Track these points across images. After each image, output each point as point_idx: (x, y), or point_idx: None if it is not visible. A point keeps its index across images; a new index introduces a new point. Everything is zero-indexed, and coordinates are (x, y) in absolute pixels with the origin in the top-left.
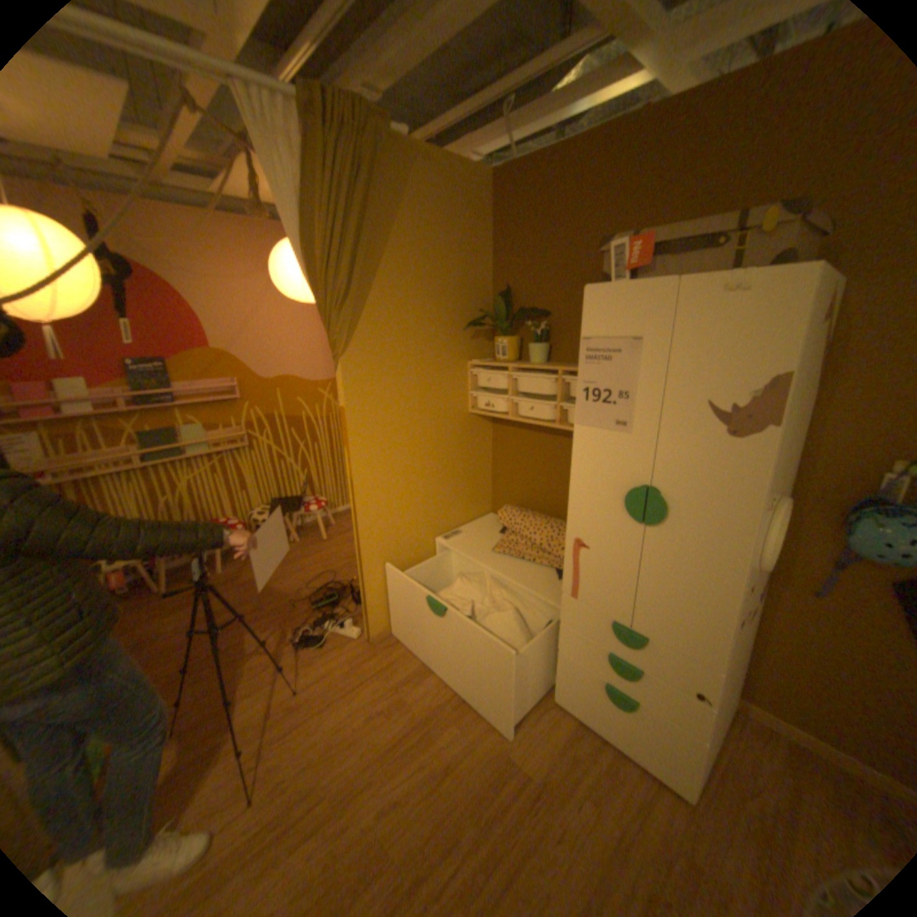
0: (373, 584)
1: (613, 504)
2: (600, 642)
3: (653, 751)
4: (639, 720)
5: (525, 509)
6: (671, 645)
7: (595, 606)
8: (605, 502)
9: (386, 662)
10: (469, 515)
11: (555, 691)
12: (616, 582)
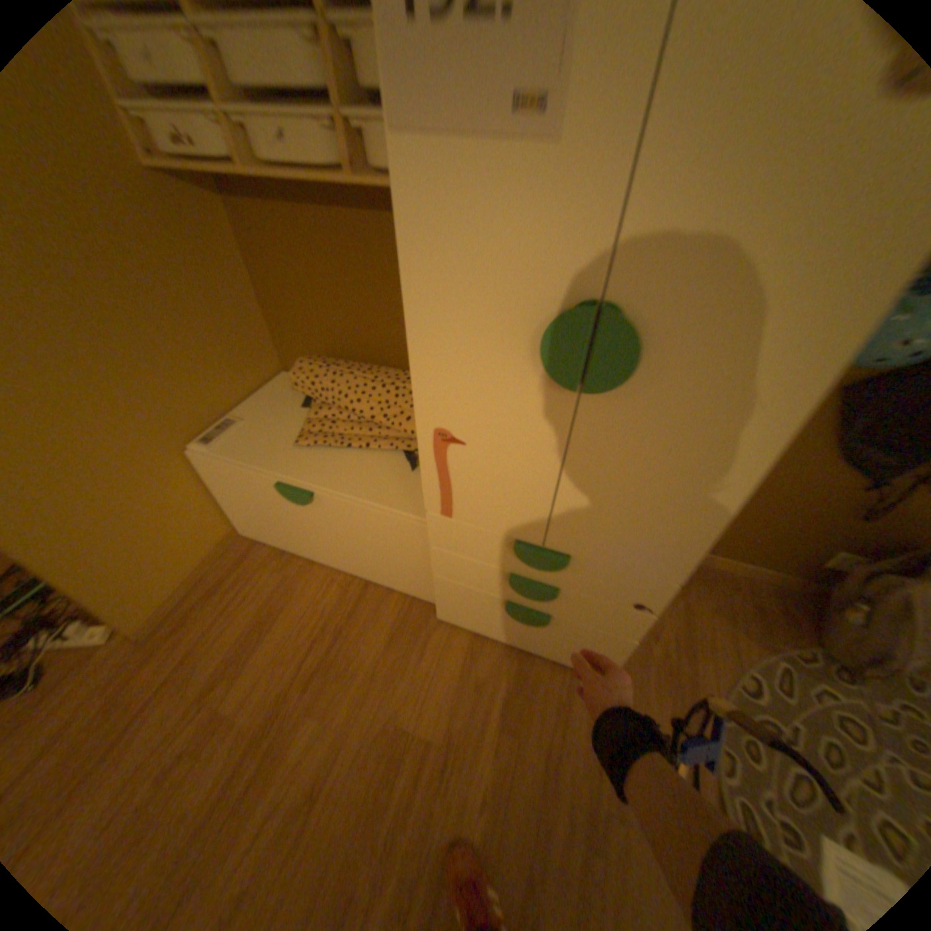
0: (79, 568)
1: (512, 354)
2: (493, 561)
3: (566, 648)
4: (549, 627)
5: (336, 358)
6: (605, 559)
7: (483, 523)
8: (492, 350)
9: (174, 659)
10: (243, 386)
11: (436, 609)
12: (518, 489)
